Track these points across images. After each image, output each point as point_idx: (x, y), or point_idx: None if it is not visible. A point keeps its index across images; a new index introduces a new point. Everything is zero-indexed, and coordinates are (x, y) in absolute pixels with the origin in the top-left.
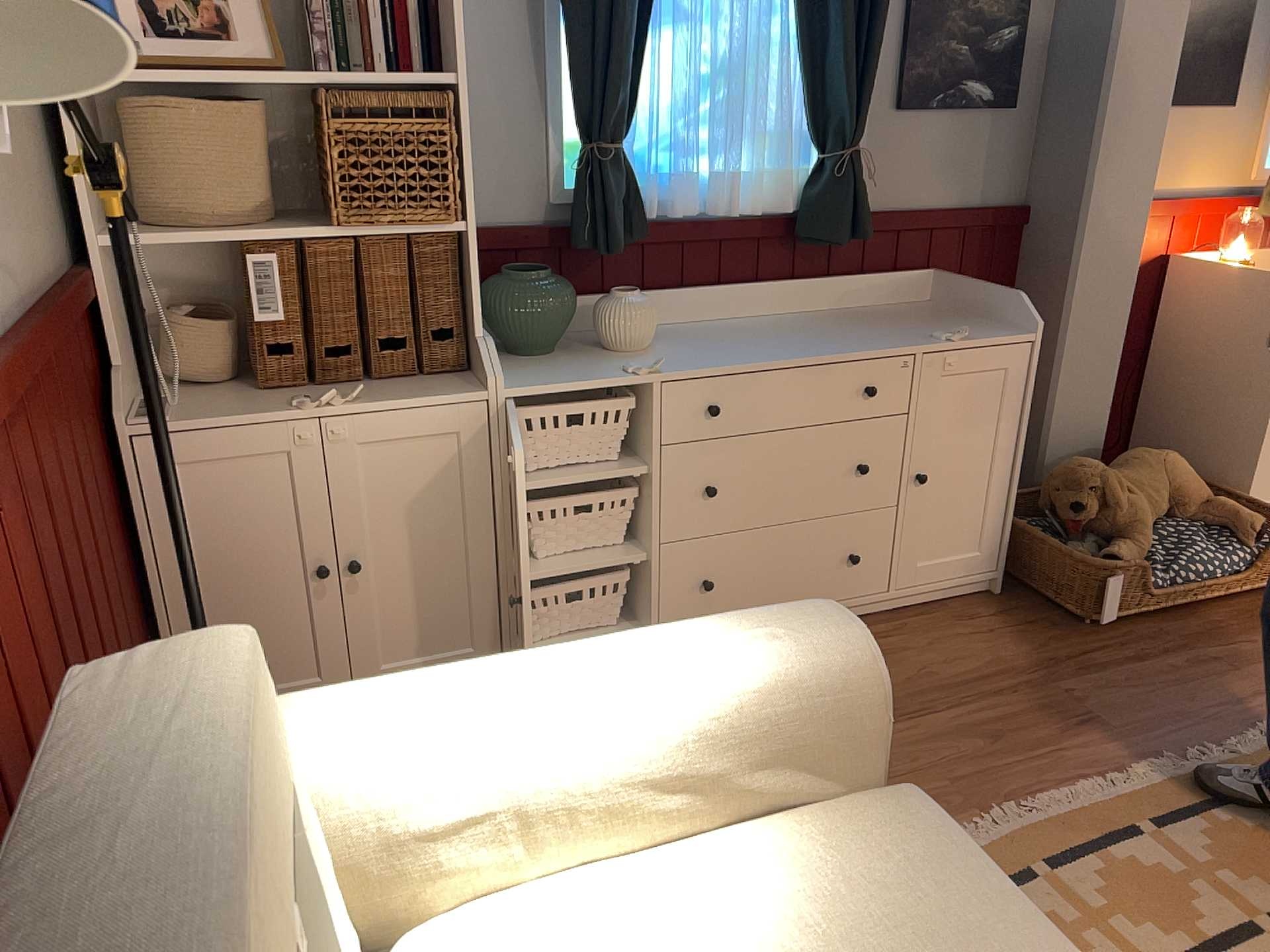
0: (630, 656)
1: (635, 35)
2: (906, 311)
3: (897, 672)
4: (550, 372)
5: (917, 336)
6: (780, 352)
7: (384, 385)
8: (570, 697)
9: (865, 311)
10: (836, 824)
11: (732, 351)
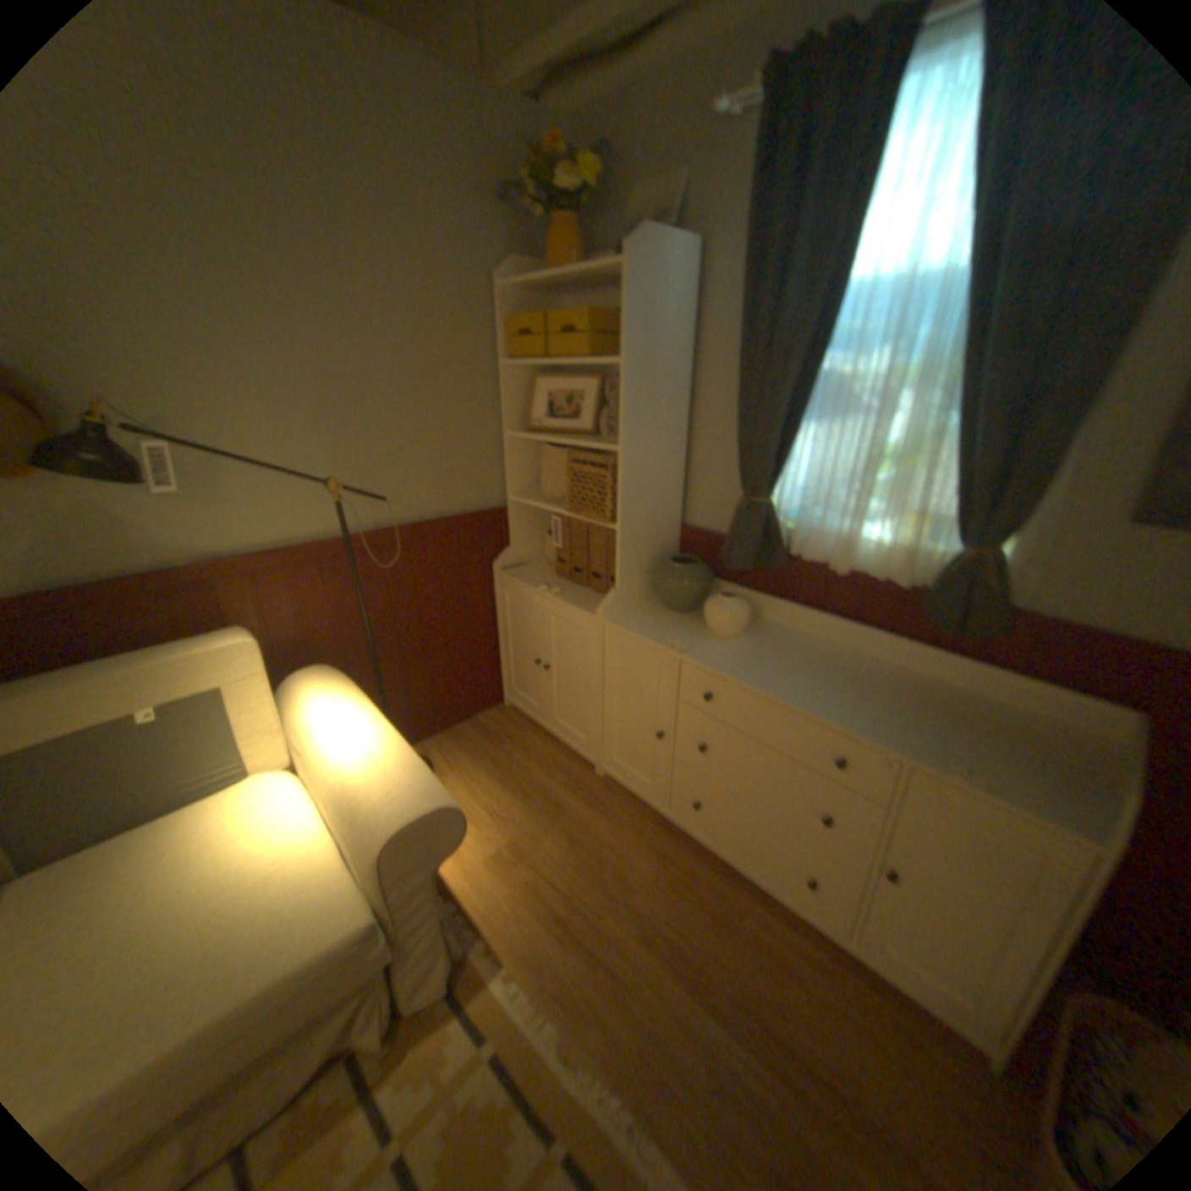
0: (367, 750)
1: (779, 426)
2: (1043, 735)
3: (766, 987)
4: (647, 624)
5: (946, 753)
6: (788, 689)
7: (588, 594)
8: (336, 743)
9: (997, 710)
10: (334, 893)
11: (763, 670)
